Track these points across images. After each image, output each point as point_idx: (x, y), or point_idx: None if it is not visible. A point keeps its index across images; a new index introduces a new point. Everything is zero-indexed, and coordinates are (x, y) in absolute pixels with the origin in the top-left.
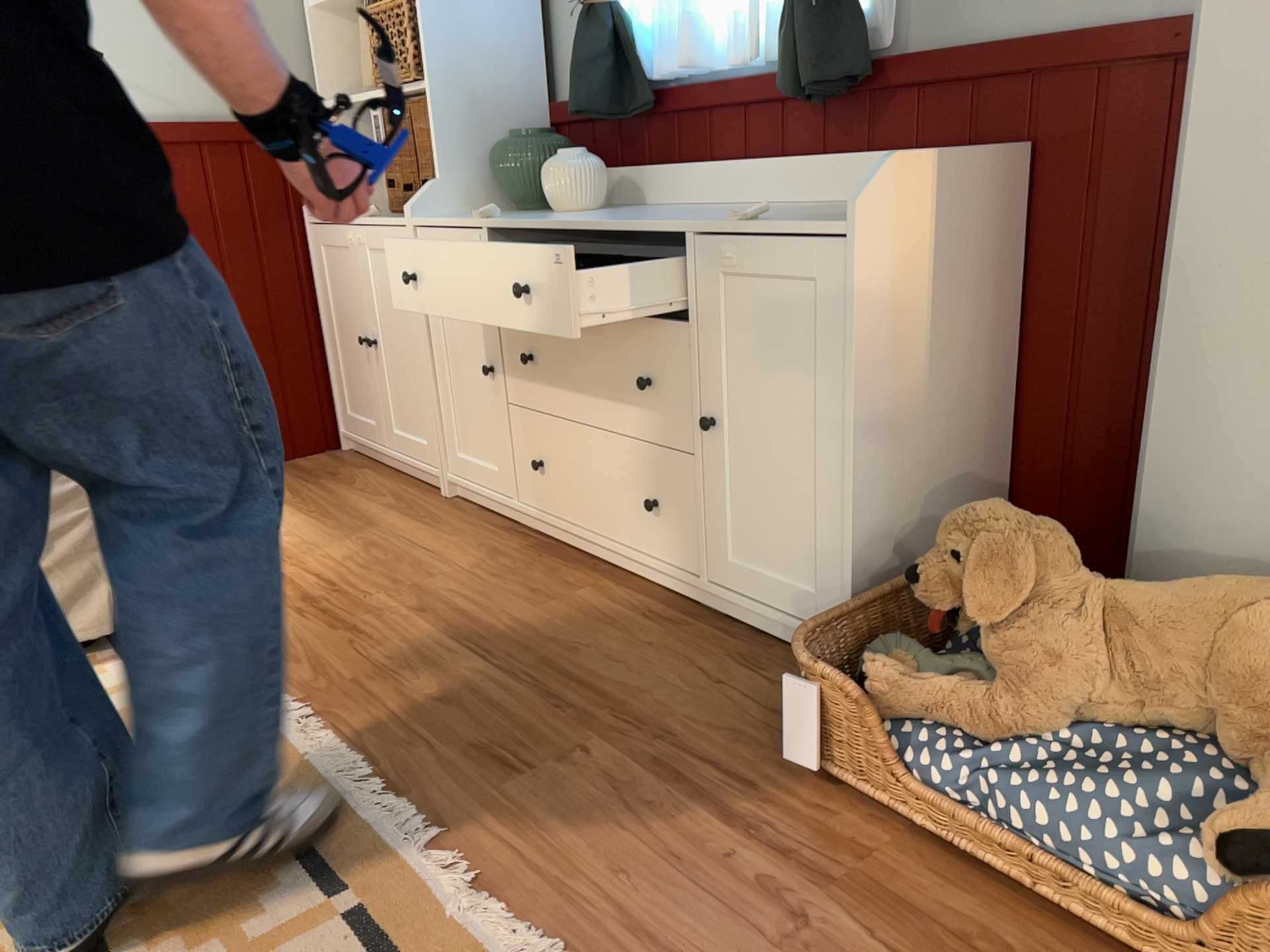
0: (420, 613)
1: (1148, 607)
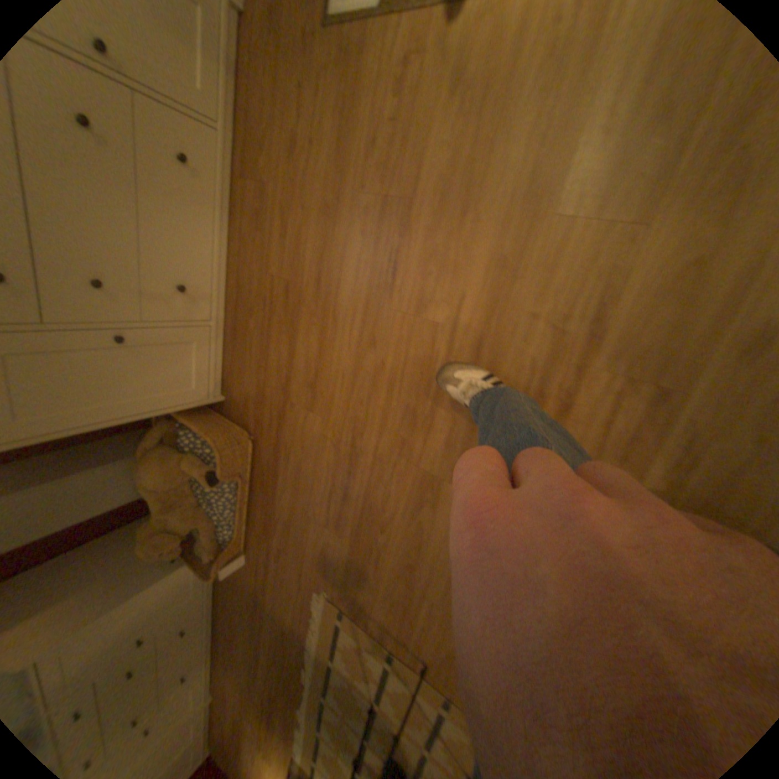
0: (249, 682)
1: (149, 502)
